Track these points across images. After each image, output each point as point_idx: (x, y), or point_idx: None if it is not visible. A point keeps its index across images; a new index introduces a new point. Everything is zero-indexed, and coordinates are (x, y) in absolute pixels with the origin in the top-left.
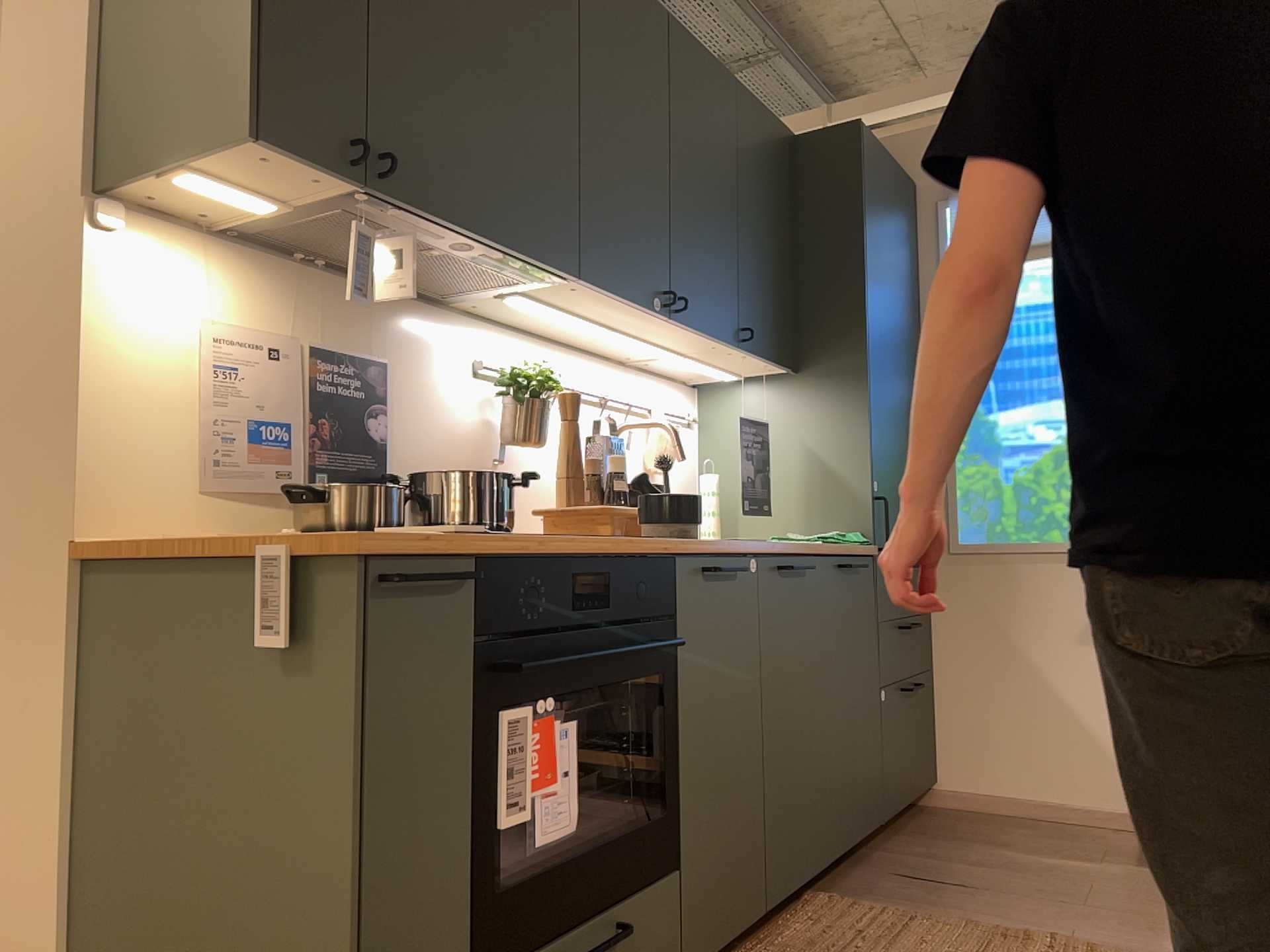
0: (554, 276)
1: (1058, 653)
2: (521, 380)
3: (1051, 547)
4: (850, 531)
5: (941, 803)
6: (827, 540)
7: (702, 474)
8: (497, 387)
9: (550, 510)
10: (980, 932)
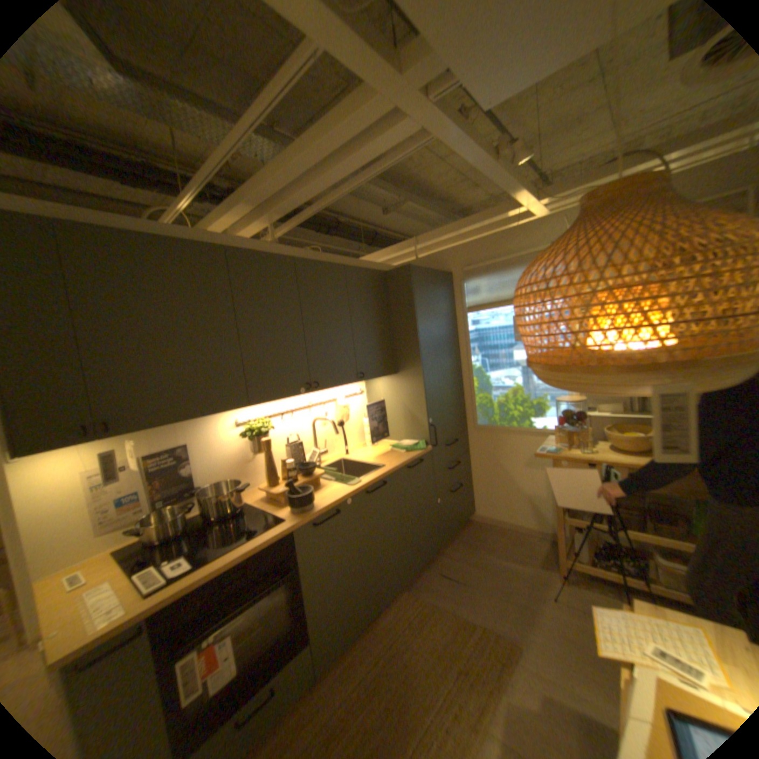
0: (239, 407)
1: (517, 471)
2: (247, 435)
3: (512, 429)
4: (420, 439)
5: (476, 521)
6: (406, 451)
7: (364, 416)
8: (242, 435)
9: (262, 491)
10: (455, 625)
